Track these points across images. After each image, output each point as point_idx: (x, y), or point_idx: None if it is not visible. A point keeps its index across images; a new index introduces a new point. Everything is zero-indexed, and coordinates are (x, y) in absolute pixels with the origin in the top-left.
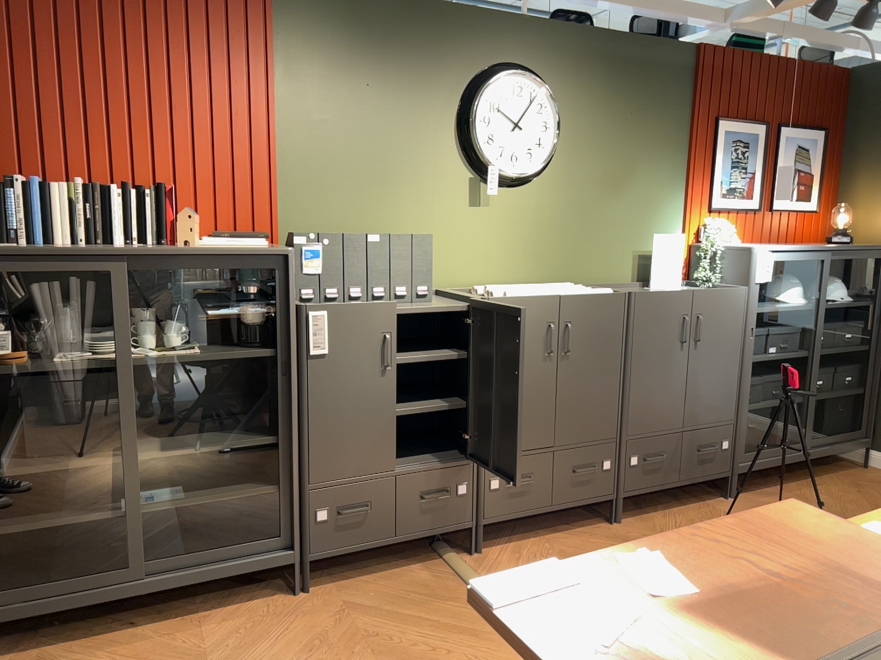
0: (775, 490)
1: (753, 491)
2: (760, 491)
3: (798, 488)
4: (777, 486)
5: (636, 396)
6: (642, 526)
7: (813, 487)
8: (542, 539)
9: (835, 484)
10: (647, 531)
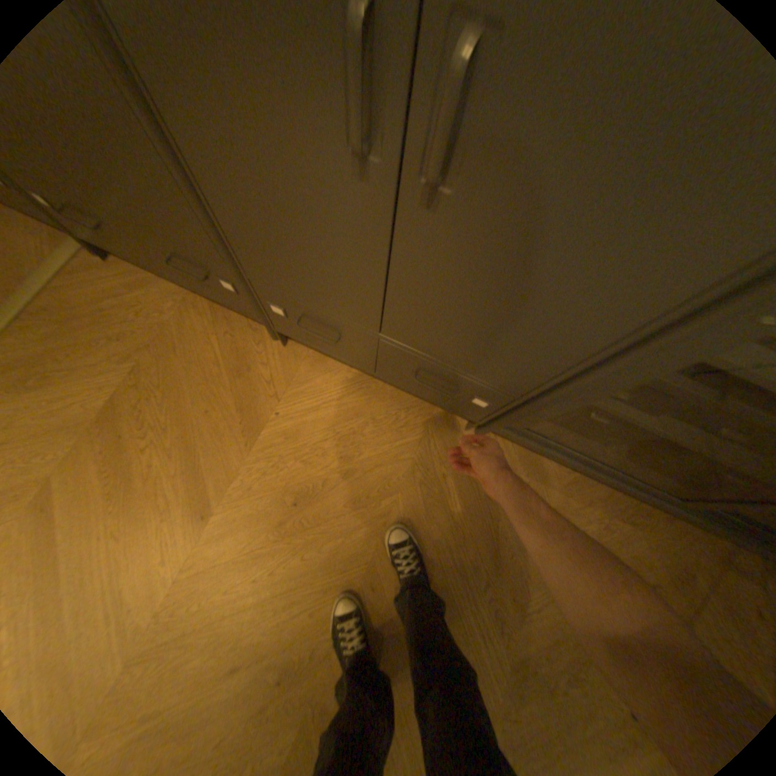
0: (557, 474)
1: (522, 448)
2: (534, 456)
3: (592, 500)
4: (575, 471)
5: (229, 219)
6: (295, 369)
7: (616, 518)
8: (181, 295)
9: (653, 546)
10: (286, 379)
